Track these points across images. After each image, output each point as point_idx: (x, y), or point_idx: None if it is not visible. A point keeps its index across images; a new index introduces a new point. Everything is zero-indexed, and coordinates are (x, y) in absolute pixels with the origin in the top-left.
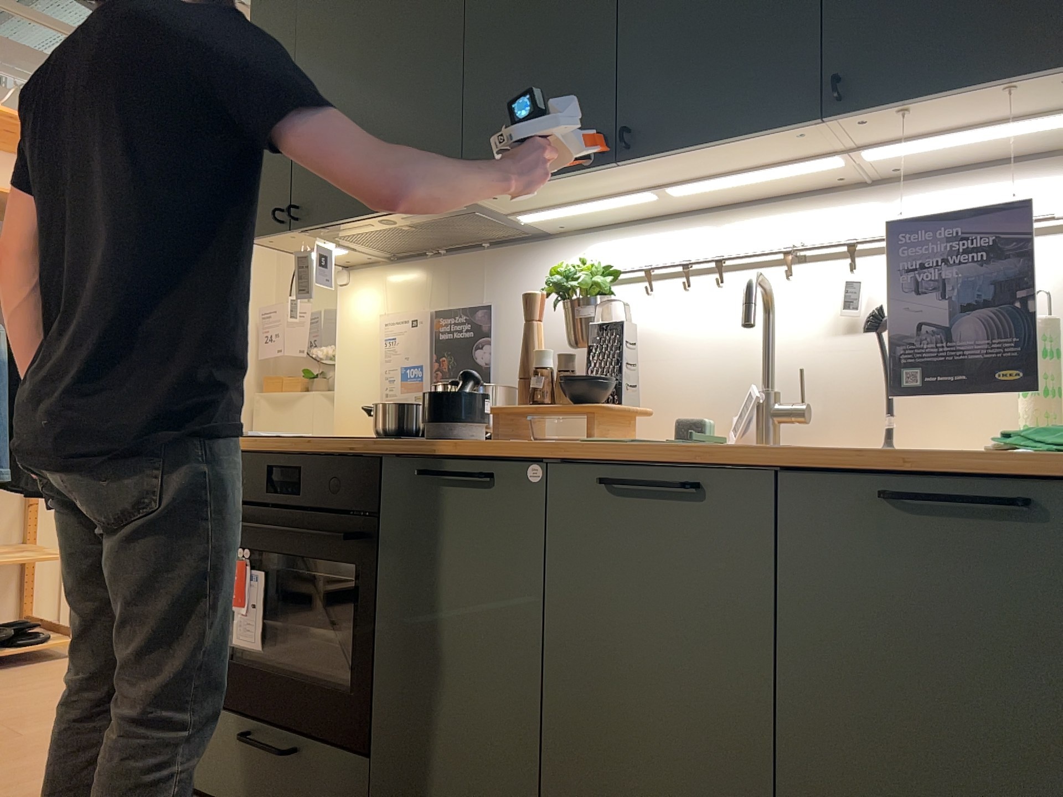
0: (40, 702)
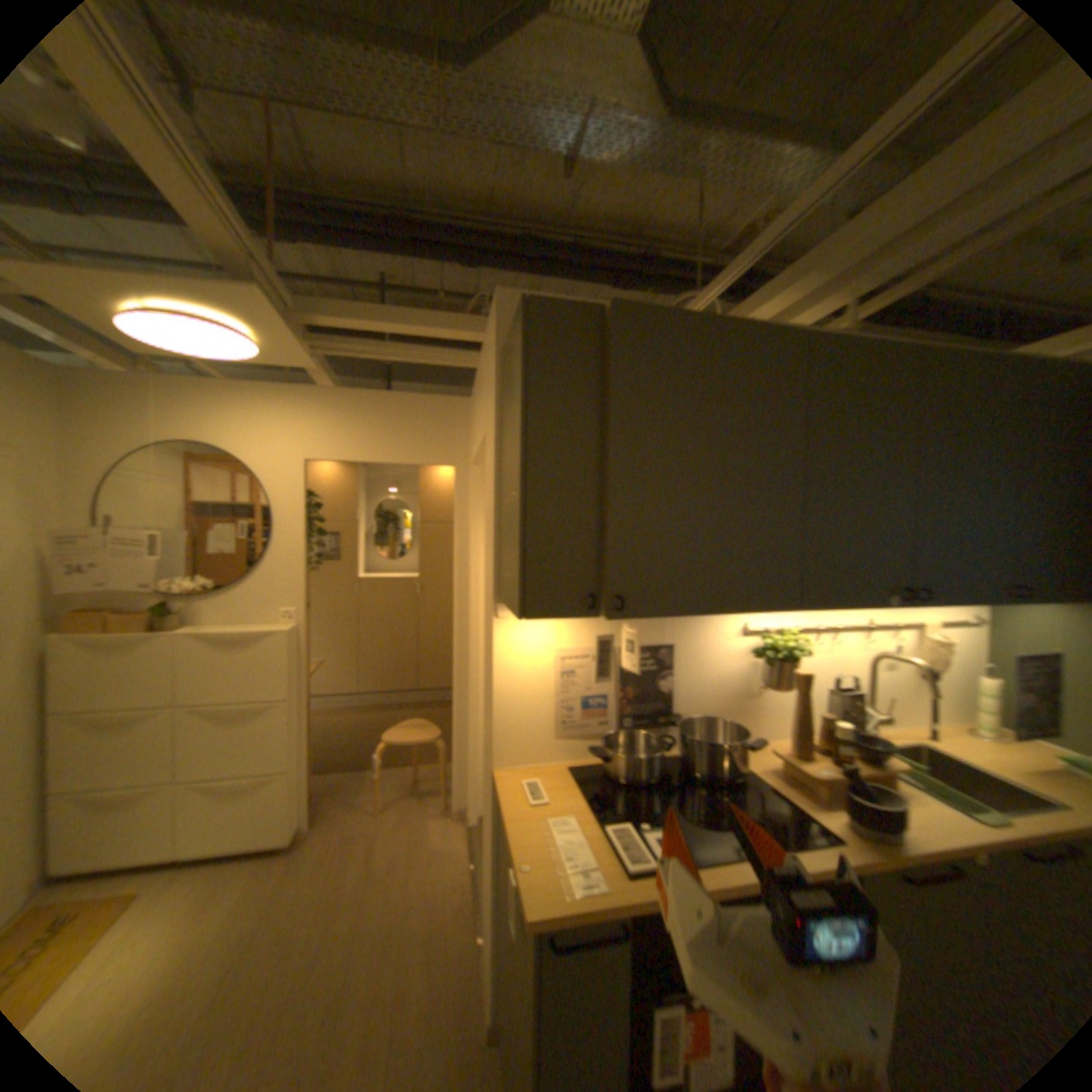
0: None
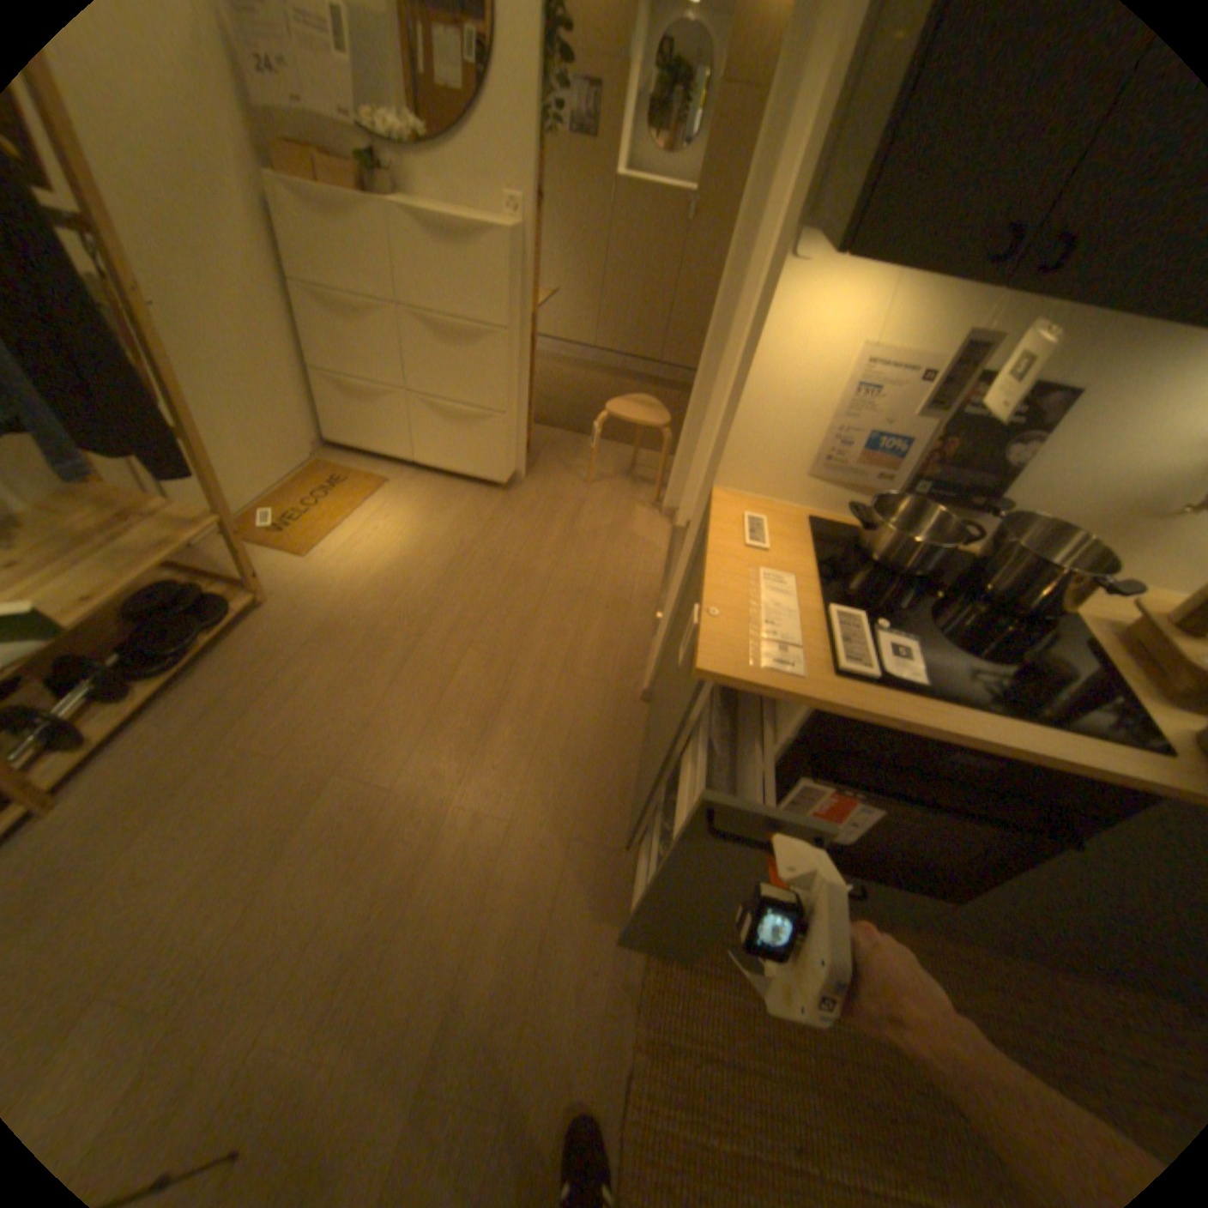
0: (334, 717)
